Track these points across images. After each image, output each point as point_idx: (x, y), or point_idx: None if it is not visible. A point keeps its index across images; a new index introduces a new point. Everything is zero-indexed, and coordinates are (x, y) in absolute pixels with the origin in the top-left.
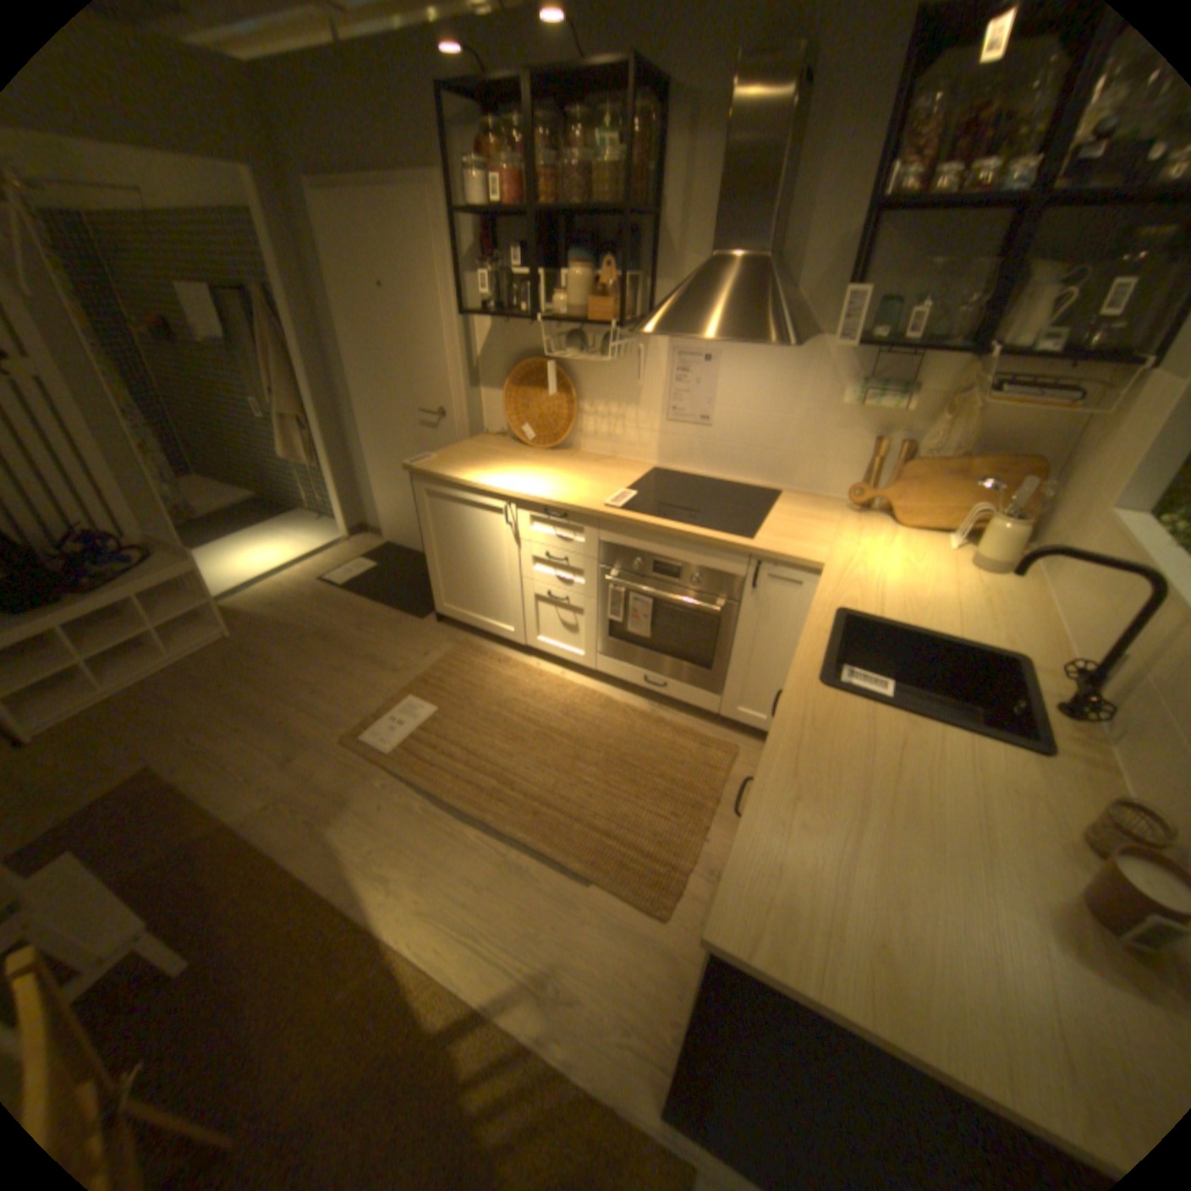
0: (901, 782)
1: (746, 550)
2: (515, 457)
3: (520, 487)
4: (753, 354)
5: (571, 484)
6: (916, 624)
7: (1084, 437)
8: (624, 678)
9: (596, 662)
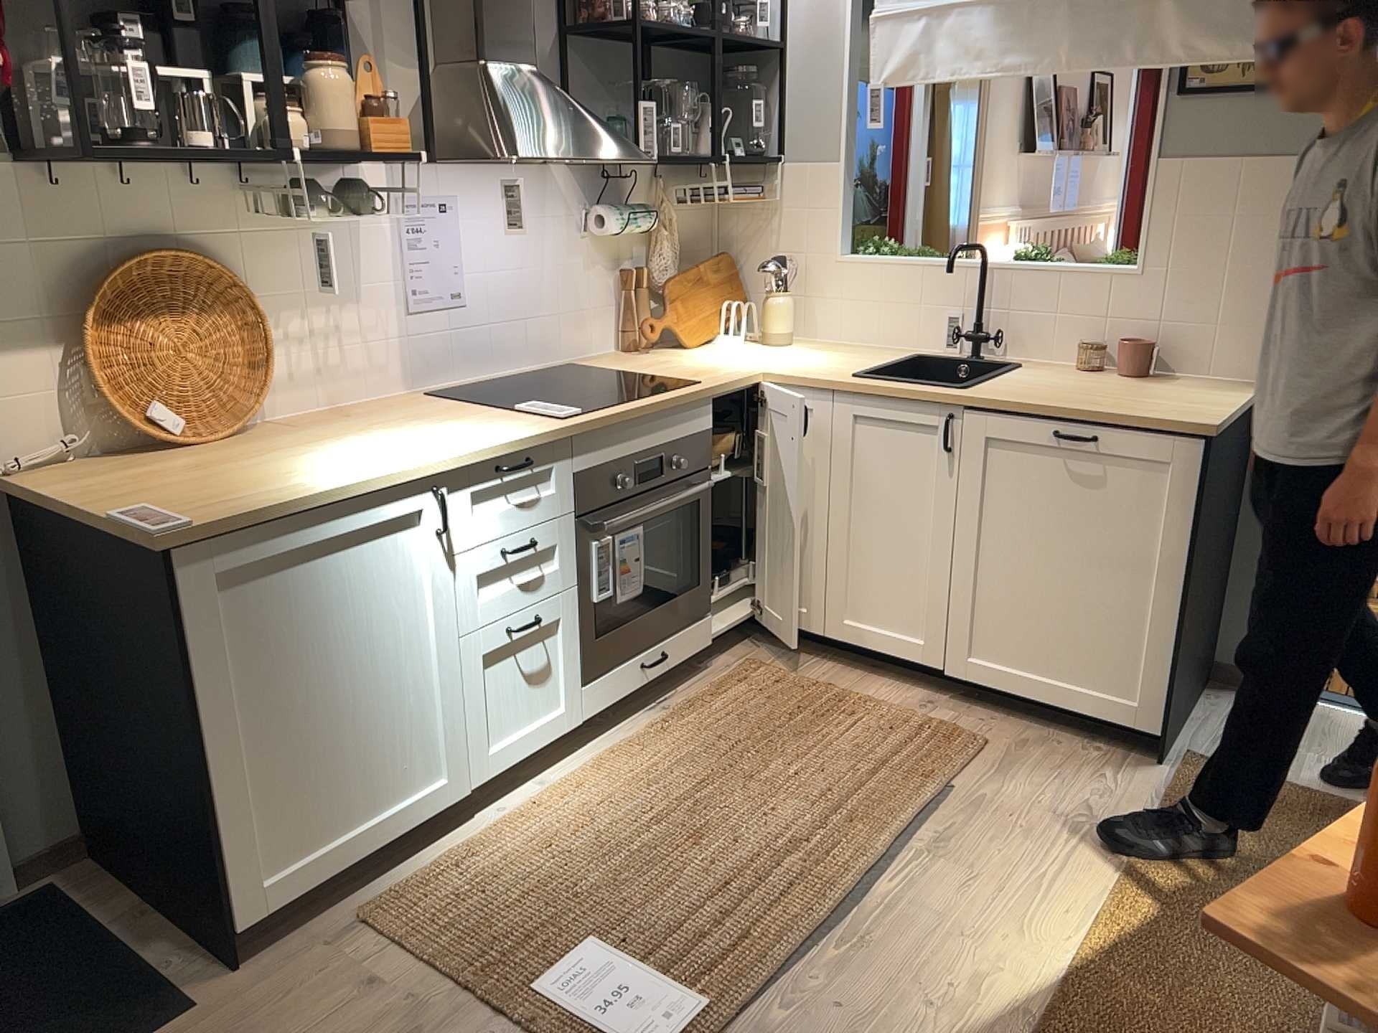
0: (1062, 387)
1: (715, 390)
2: (245, 457)
3: (433, 453)
4: (492, 195)
5: (448, 430)
6: (872, 365)
7: (725, 232)
8: (620, 698)
9: (584, 708)
